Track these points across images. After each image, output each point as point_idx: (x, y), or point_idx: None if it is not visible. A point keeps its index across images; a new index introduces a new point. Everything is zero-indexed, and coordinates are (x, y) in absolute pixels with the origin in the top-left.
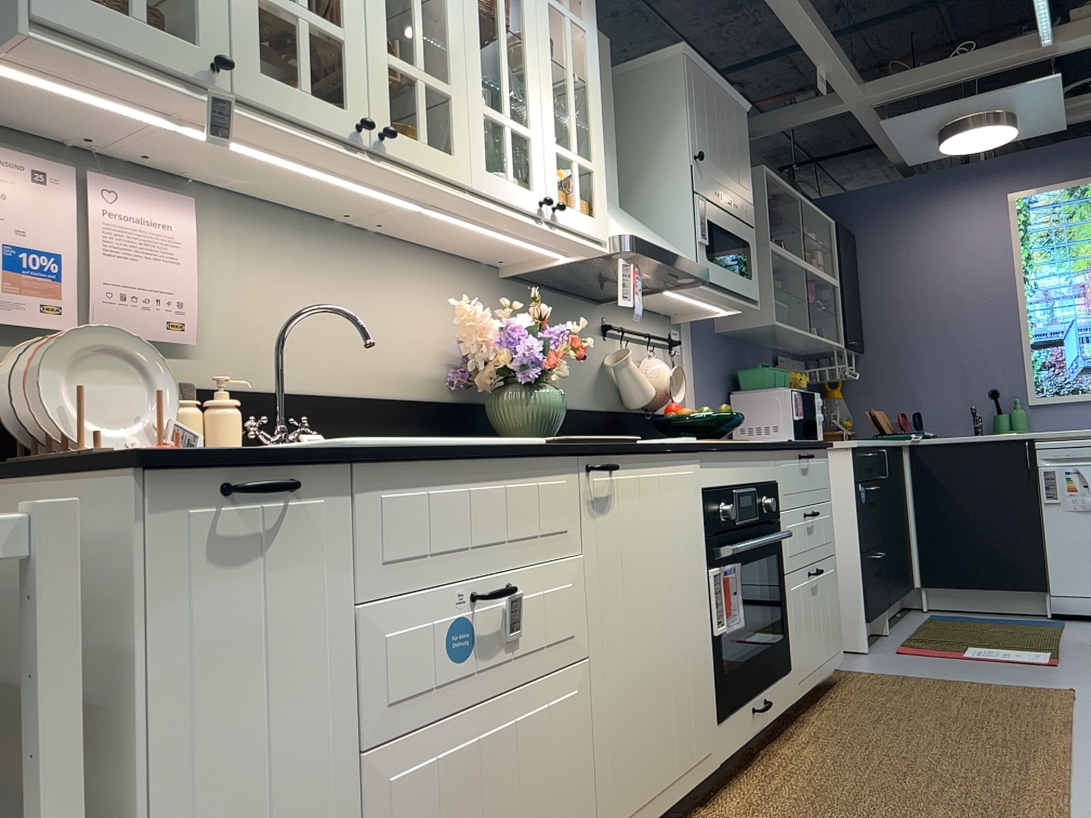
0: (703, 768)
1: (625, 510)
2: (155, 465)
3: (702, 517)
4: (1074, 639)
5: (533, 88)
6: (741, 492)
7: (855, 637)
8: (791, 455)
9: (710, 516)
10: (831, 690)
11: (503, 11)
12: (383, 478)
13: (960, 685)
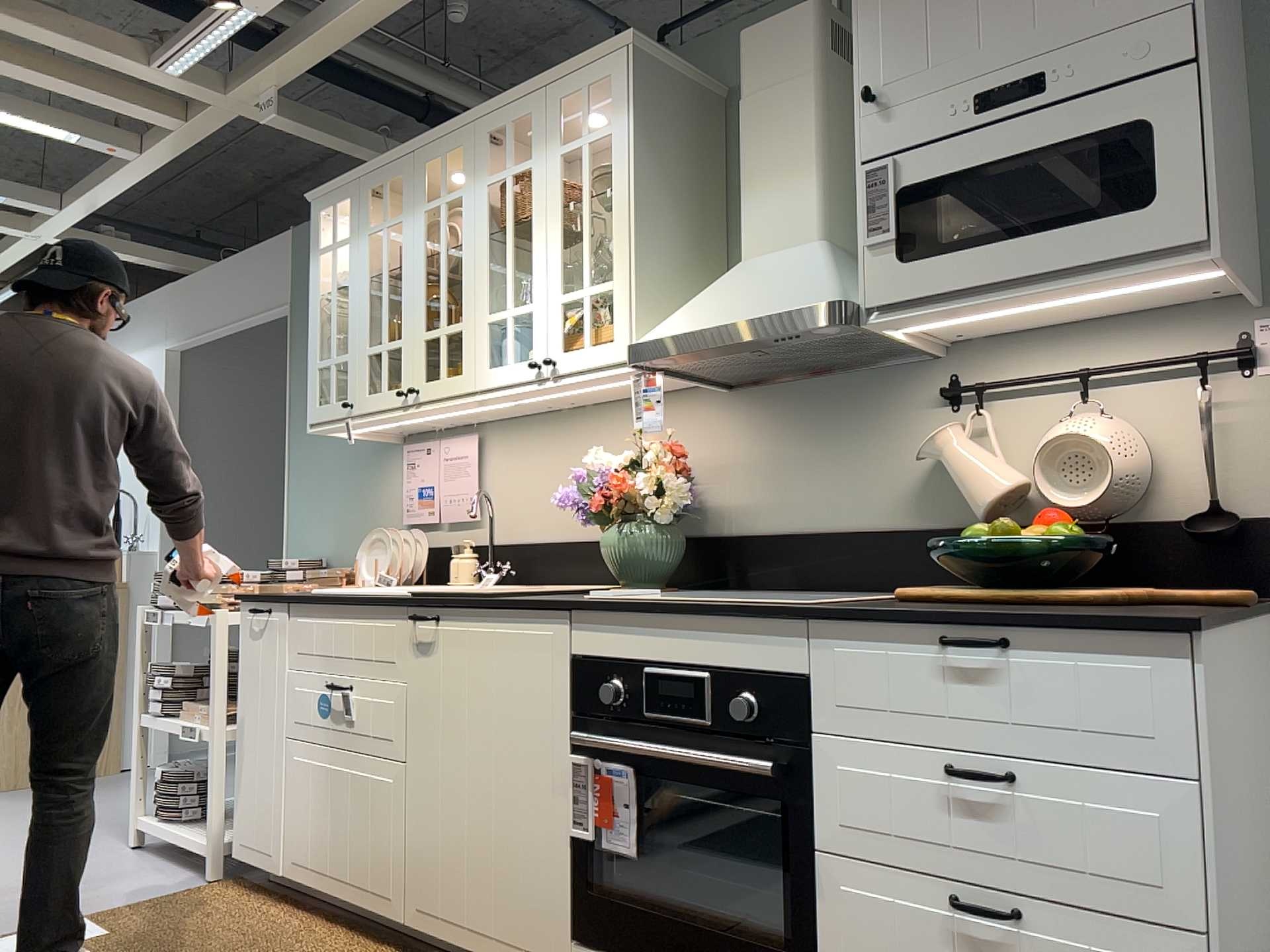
0: None
1: (447, 656)
2: (240, 599)
3: (573, 690)
4: None
5: (536, 259)
6: (673, 675)
7: None
8: (883, 634)
9: (582, 691)
10: None
11: (509, 215)
12: (300, 610)
13: None
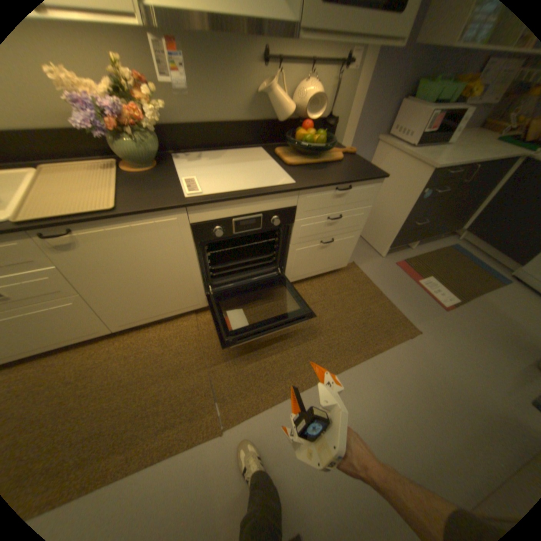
0: (191, 308)
1: (92, 245)
2: None
3: (192, 234)
4: (491, 299)
5: None
6: (244, 217)
7: (382, 250)
8: (321, 190)
9: (199, 234)
10: (329, 274)
11: None
12: None
13: (380, 301)
